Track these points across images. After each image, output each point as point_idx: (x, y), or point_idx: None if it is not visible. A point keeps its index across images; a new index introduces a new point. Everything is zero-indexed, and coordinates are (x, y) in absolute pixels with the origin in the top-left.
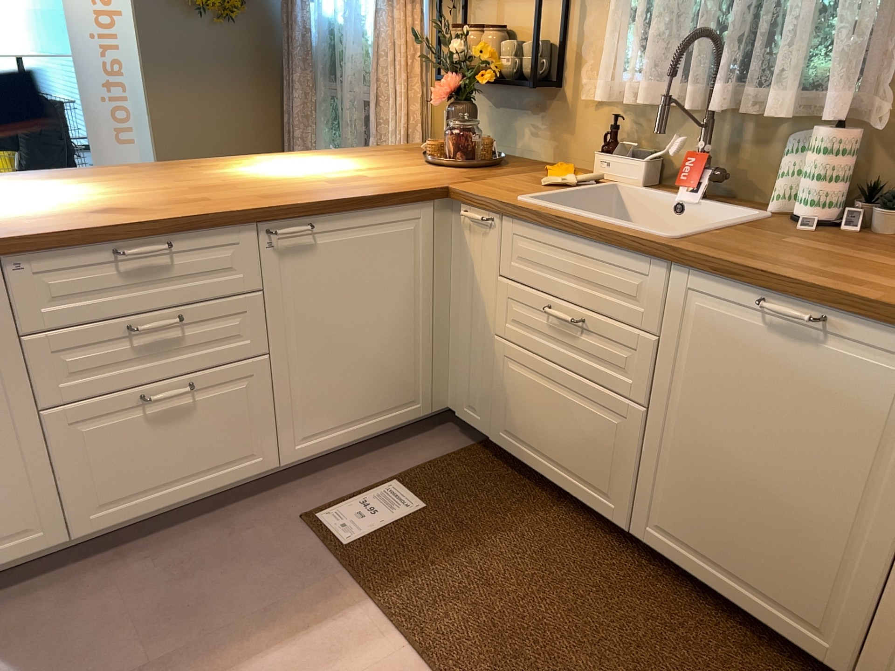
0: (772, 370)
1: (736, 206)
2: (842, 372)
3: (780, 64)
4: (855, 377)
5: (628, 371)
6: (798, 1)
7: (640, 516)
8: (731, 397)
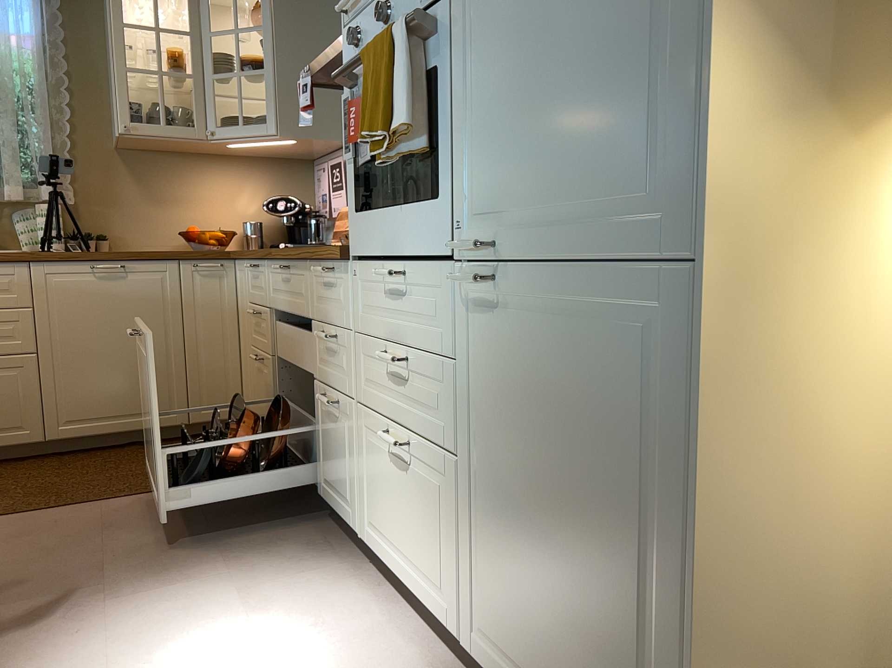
0: (106, 298)
1: (2, 252)
2: (137, 286)
3: (6, 172)
4: (144, 285)
5: (15, 336)
6: (5, 140)
7: (51, 424)
8: (89, 321)
